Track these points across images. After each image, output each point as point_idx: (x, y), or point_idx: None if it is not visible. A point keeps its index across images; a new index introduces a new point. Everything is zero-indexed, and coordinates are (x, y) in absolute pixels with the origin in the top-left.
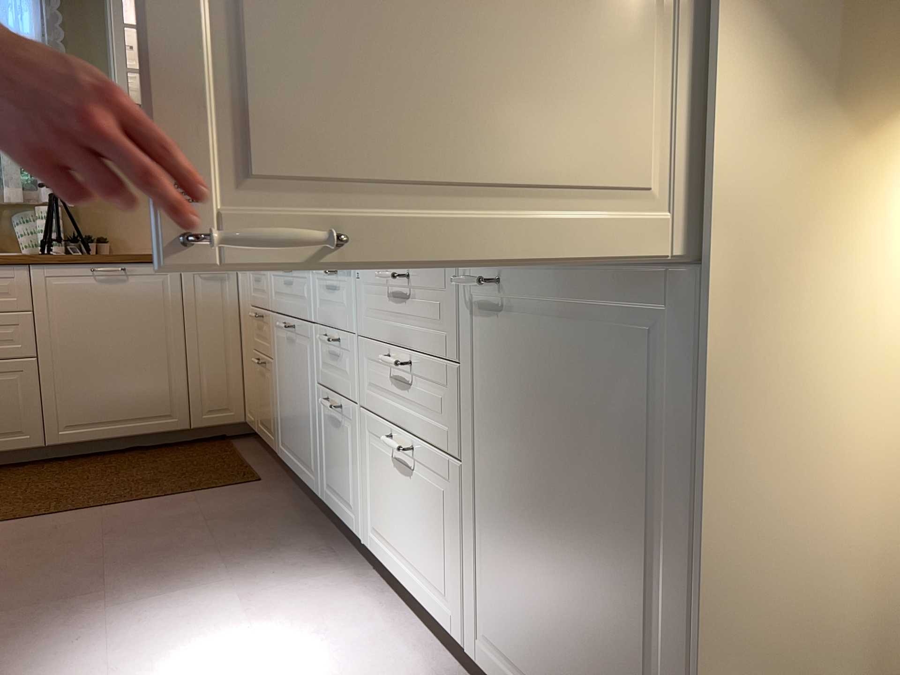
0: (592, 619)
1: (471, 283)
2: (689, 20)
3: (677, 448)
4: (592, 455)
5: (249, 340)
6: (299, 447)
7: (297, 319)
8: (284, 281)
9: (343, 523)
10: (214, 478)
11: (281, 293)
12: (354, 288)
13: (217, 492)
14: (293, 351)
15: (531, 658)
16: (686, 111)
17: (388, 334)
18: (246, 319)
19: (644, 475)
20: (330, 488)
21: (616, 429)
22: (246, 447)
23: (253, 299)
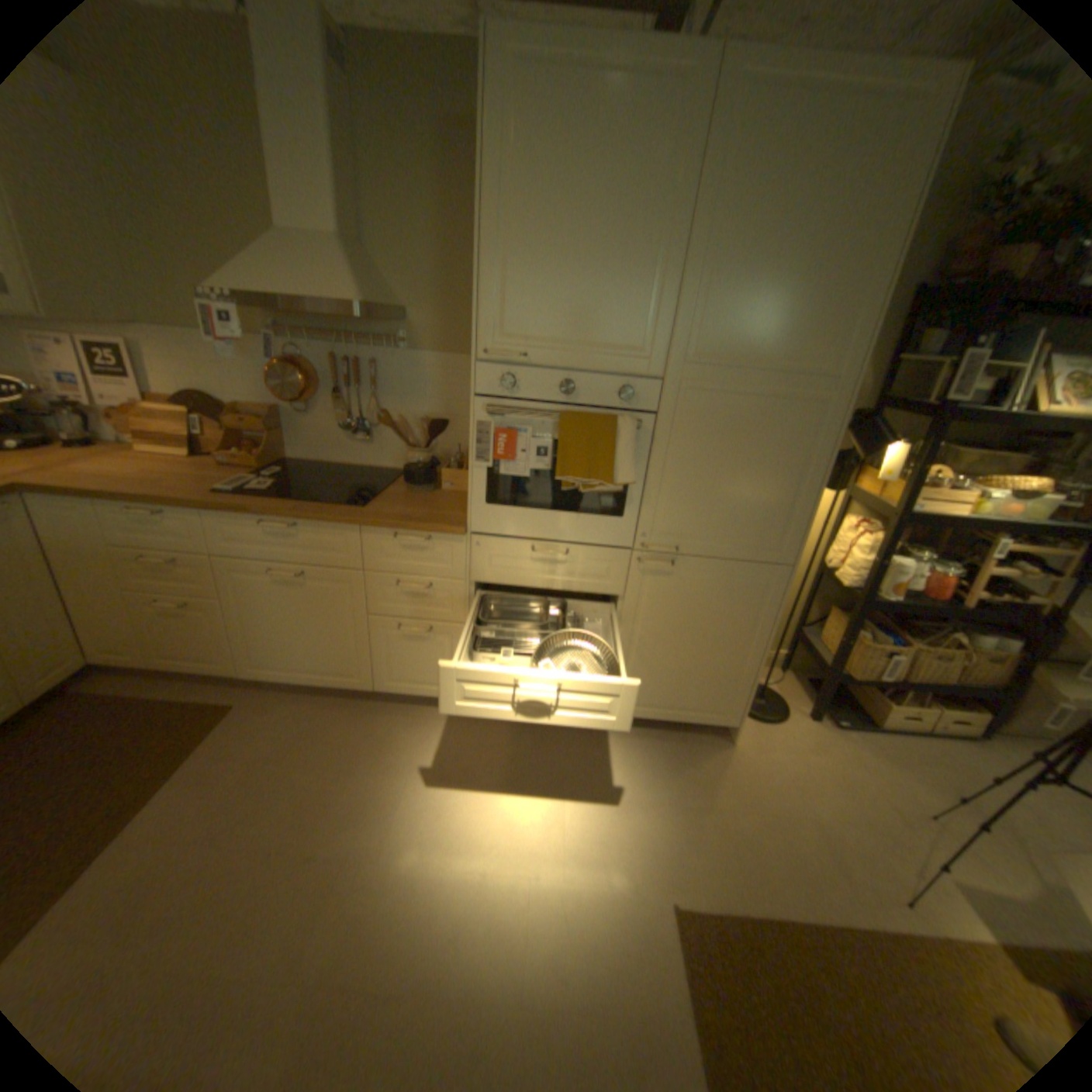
0: (702, 673)
1: (657, 564)
2: (800, 491)
3: (760, 615)
4: (716, 622)
5: (100, 582)
6: (314, 663)
7: (306, 565)
8: (266, 532)
9: (422, 696)
10: (175, 733)
11: (254, 542)
12: (465, 551)
13: (212, 740)
14: (298, 591)
15: (657, 697)
16: (791, 518)
17: (525, 580)
18: (83, 560)
19: (743, 624)
20: (395, 680)
21: (732, 612)
22: (120, 688)
23: (122, 541)
